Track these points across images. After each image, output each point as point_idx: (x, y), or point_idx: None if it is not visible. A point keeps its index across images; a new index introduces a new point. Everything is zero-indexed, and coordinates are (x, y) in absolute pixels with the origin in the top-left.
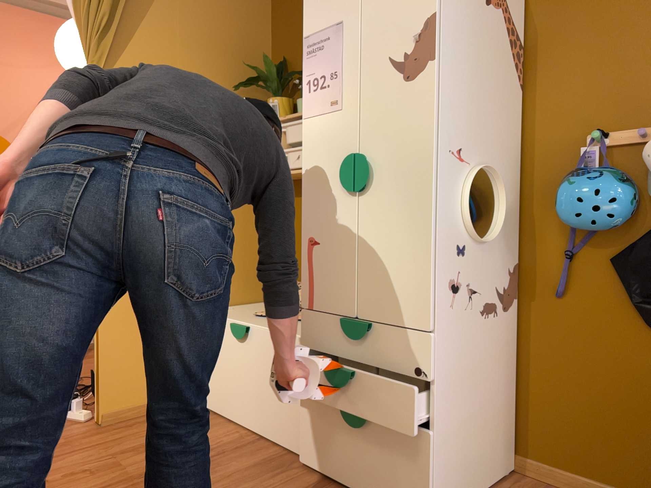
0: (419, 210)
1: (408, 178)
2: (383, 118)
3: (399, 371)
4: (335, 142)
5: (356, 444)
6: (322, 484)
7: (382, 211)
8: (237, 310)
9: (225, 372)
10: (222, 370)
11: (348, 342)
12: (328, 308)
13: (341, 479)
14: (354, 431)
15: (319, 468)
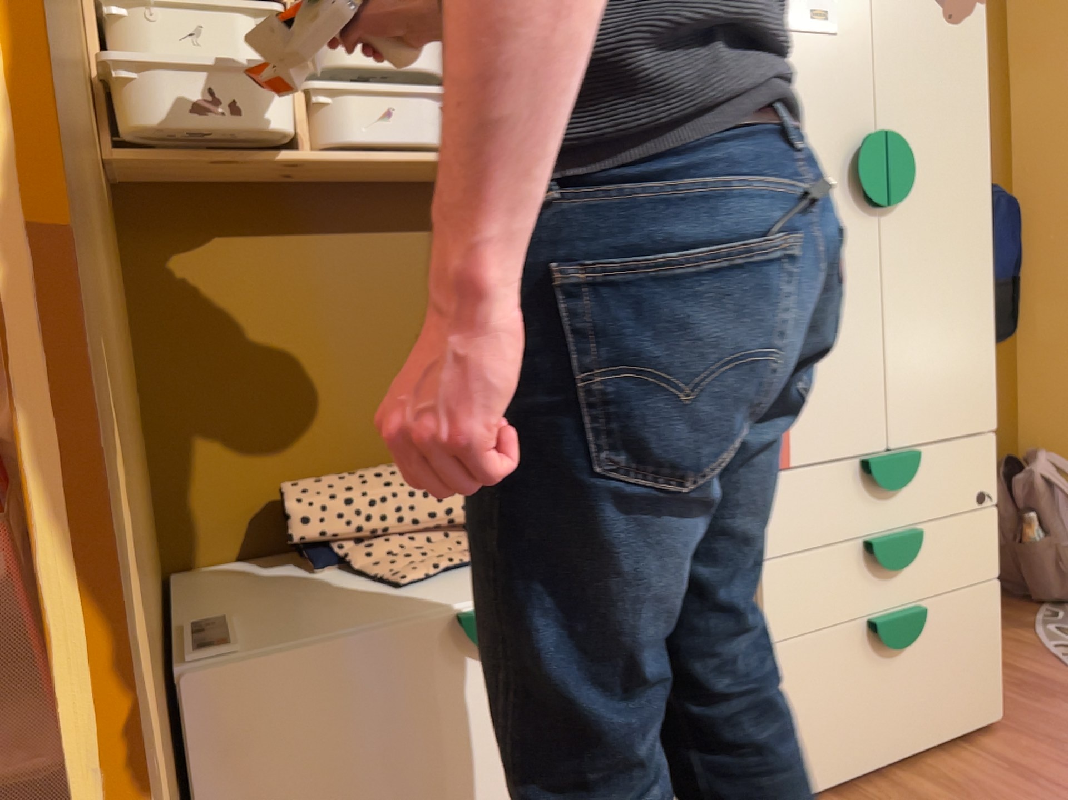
0: (975, 242)
1: (959, 189)
2: (916, 76)
3: (955, 510)
4: (825, 102)
5: (896, 677)
6: (855, 799)
7: (922, 245)
8: (260, 611)
9: (430, 787)
10: (409, 794)
11: (872, 500)
12: (828, 452)
13: (872, 761)
14: (899, 654)
15: (826, 780)
